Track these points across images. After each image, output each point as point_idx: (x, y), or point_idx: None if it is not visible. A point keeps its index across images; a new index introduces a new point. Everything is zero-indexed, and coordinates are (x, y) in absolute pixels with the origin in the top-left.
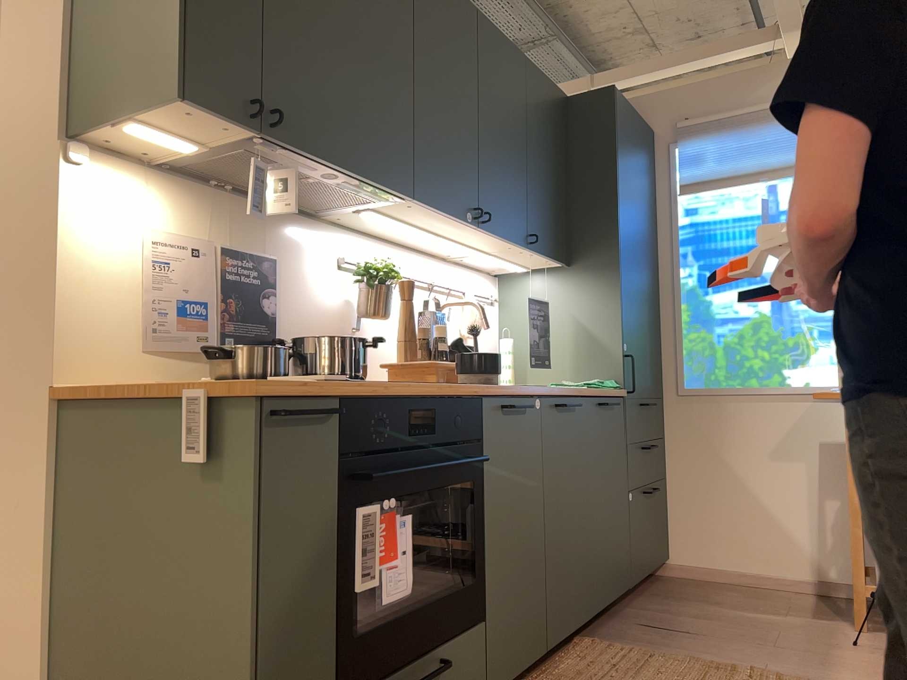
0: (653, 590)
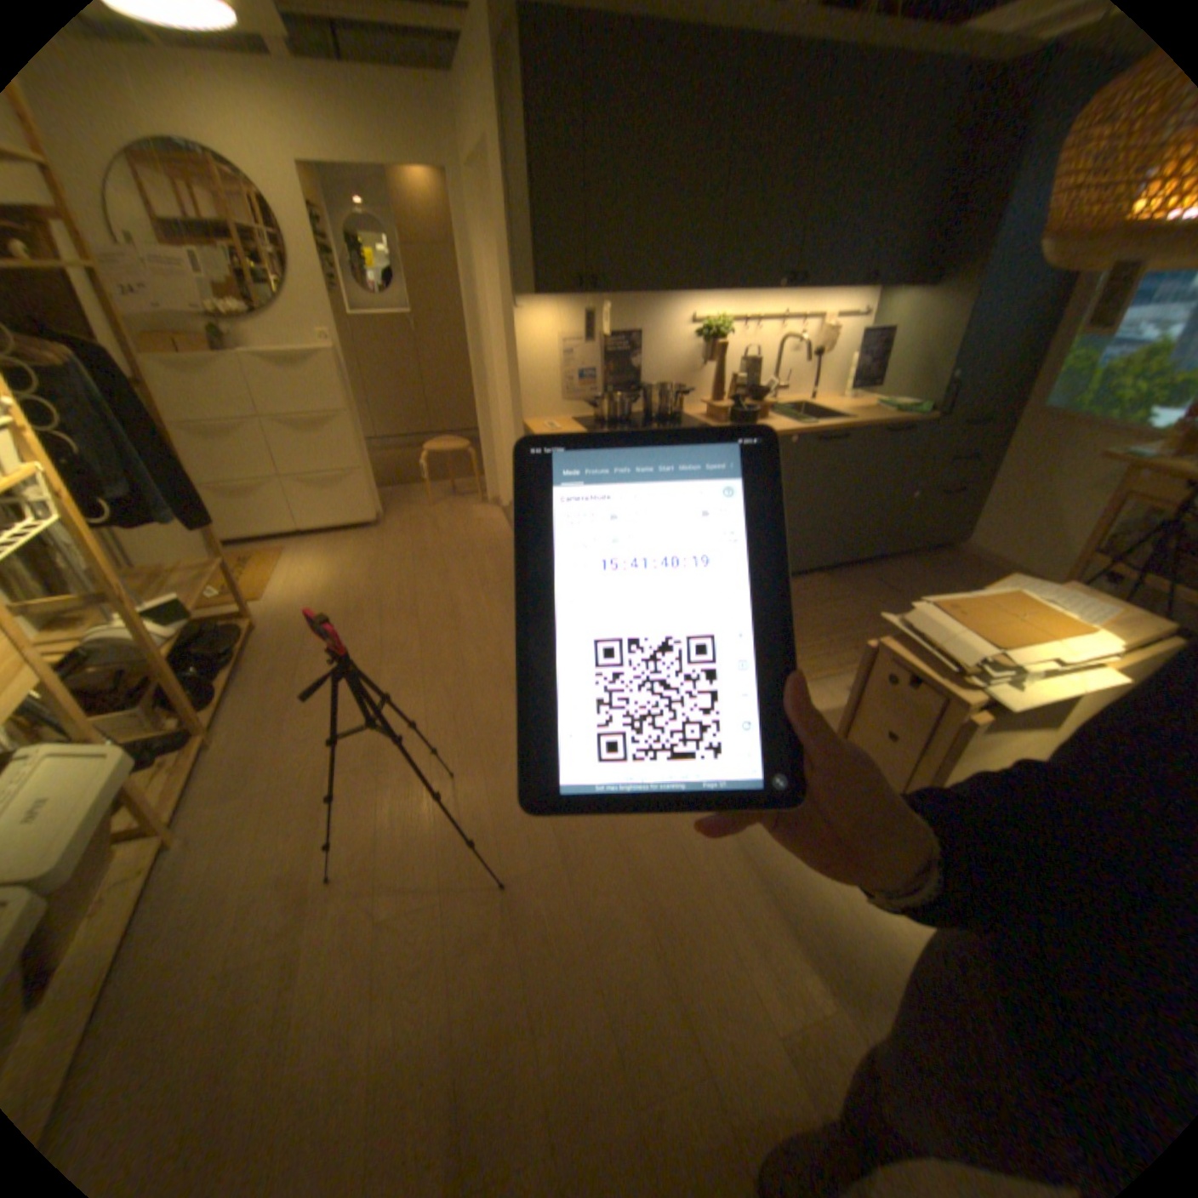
0: (928, 558)
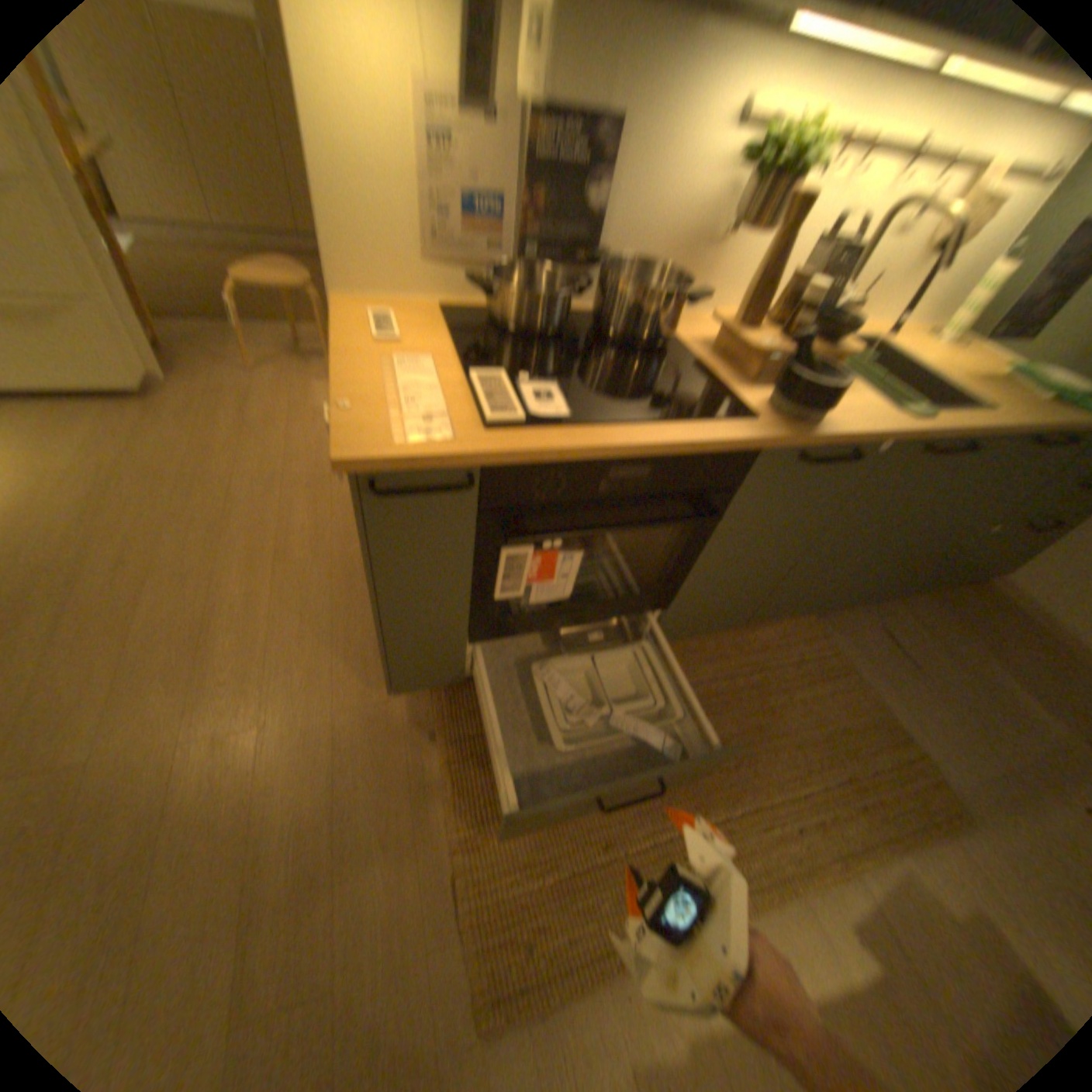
0: (952, 594)
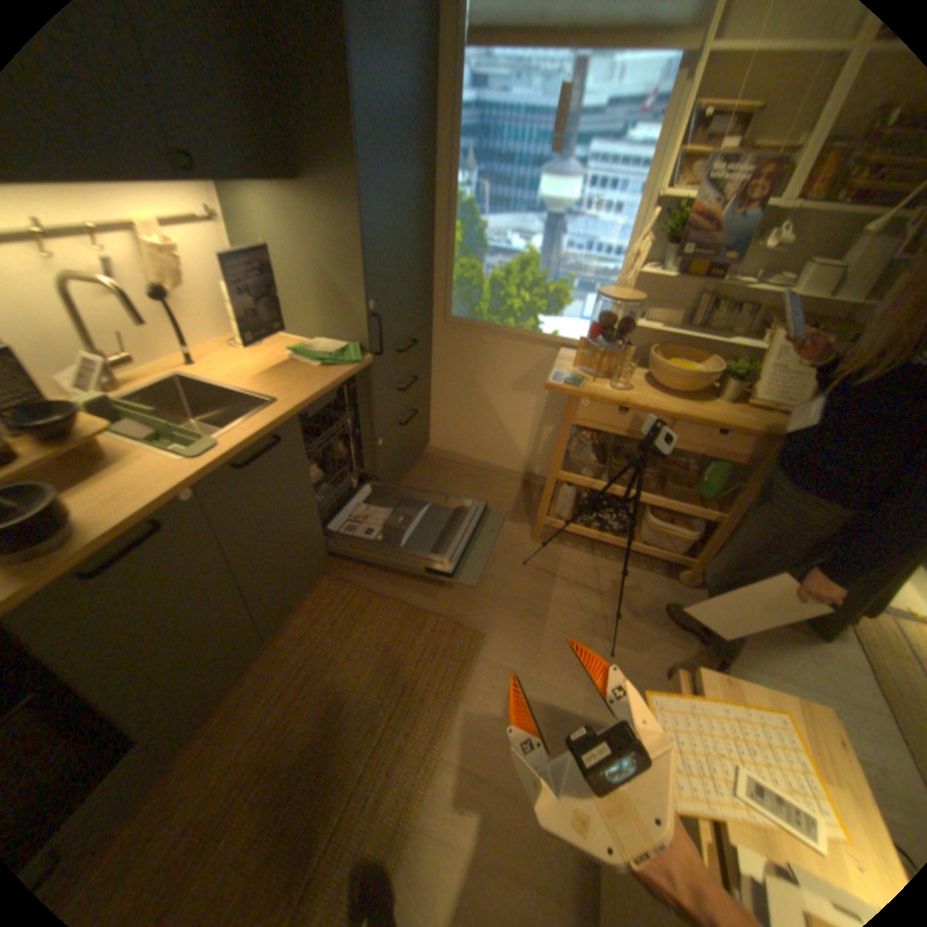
0: (408, 480)
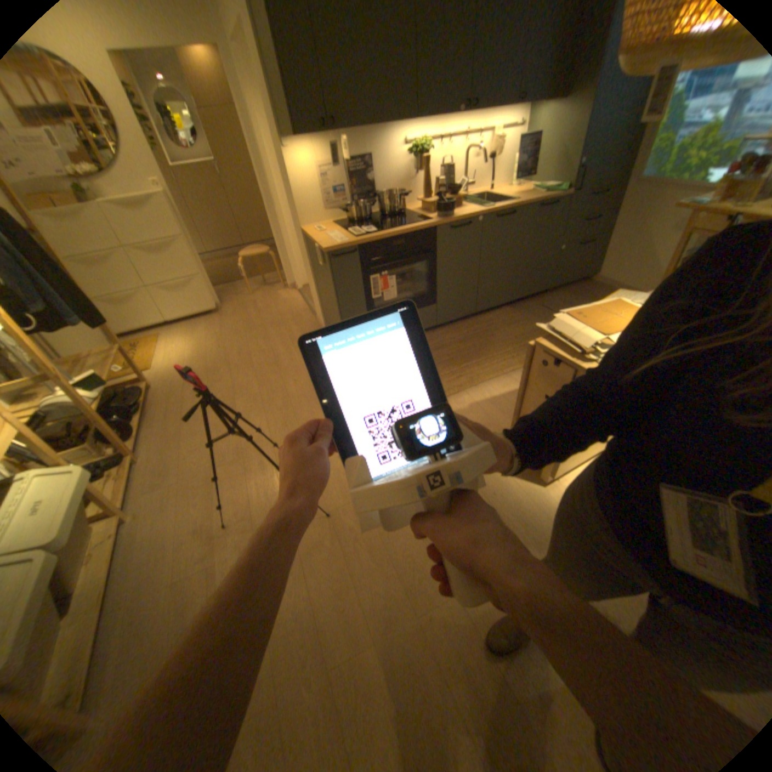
0: (573, 289)
